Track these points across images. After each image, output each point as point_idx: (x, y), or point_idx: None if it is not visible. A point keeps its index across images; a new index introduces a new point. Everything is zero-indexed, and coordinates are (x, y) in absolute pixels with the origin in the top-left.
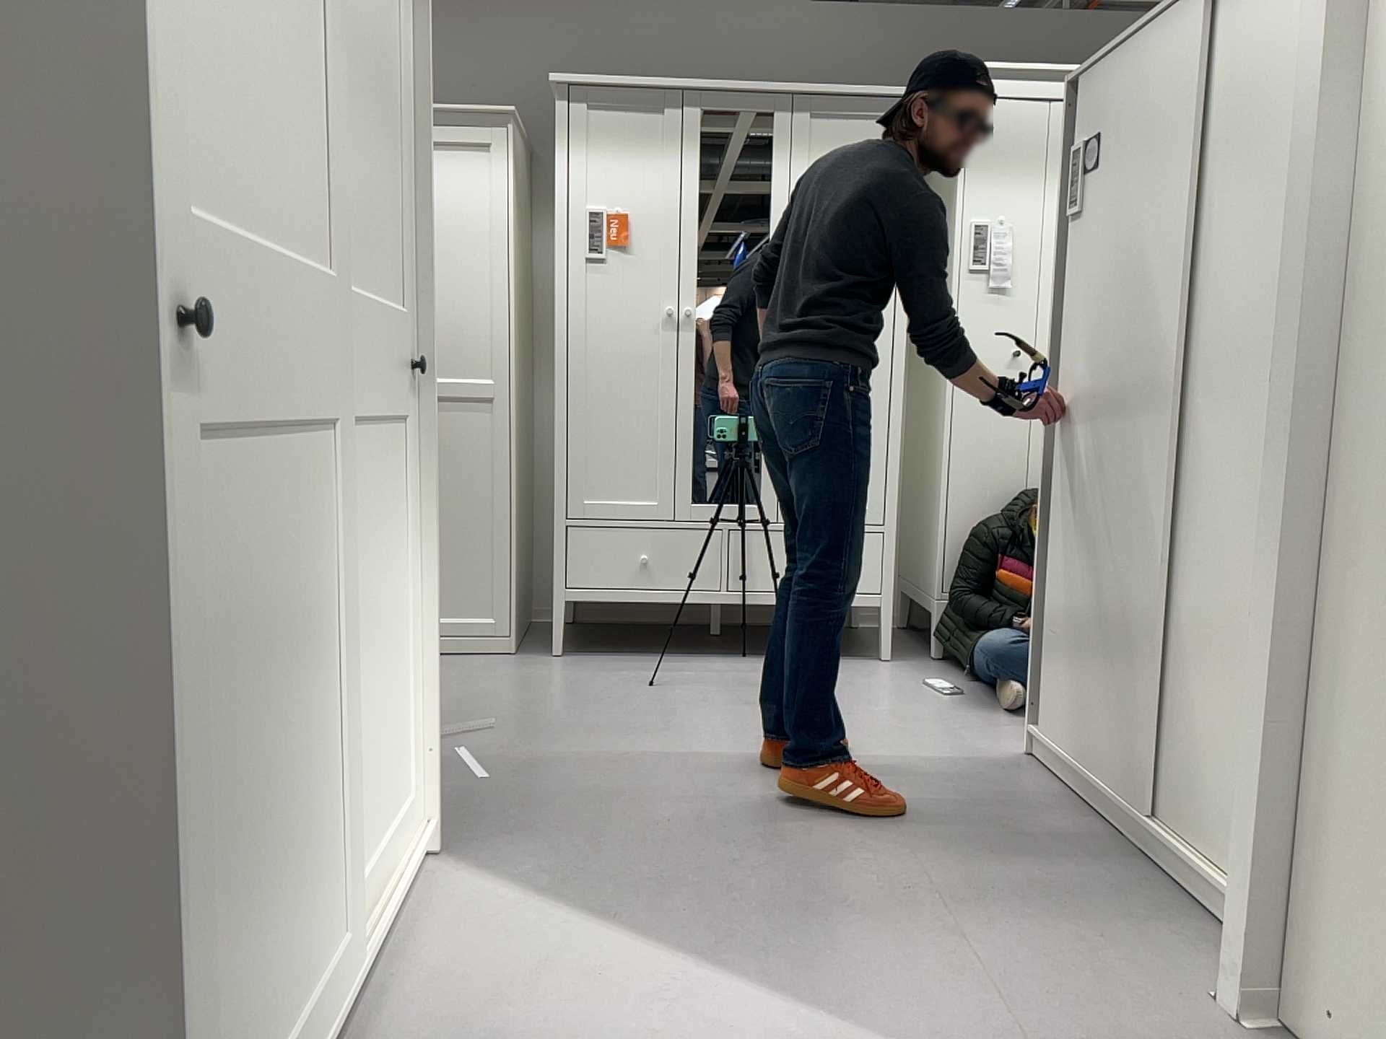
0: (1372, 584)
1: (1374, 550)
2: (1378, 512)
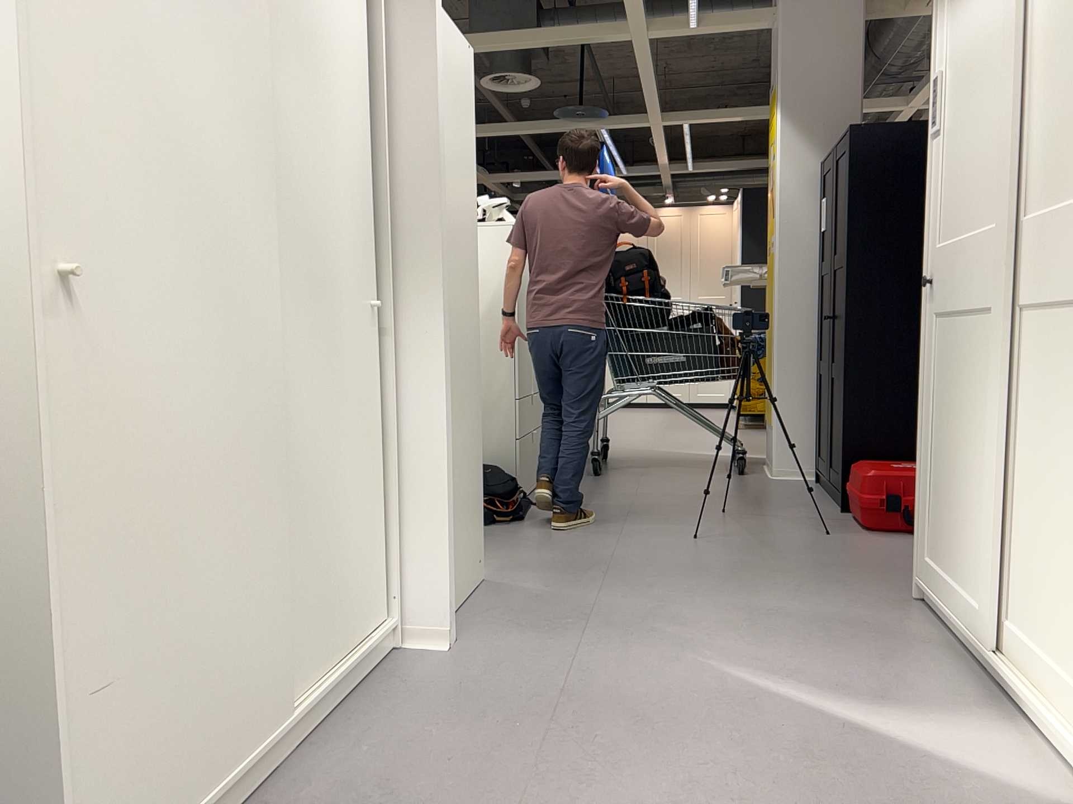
0: (445, 379)
1: (445, 364)
2: (444, 346)
